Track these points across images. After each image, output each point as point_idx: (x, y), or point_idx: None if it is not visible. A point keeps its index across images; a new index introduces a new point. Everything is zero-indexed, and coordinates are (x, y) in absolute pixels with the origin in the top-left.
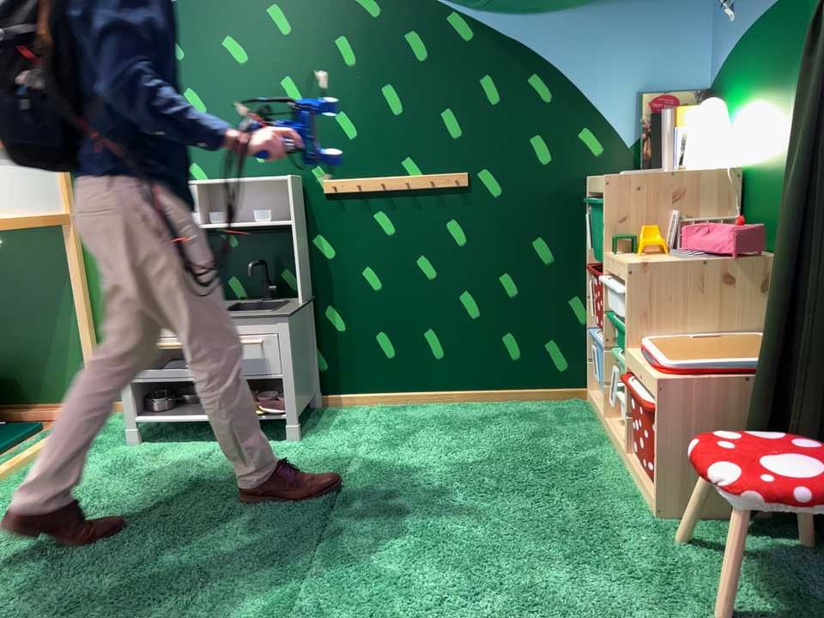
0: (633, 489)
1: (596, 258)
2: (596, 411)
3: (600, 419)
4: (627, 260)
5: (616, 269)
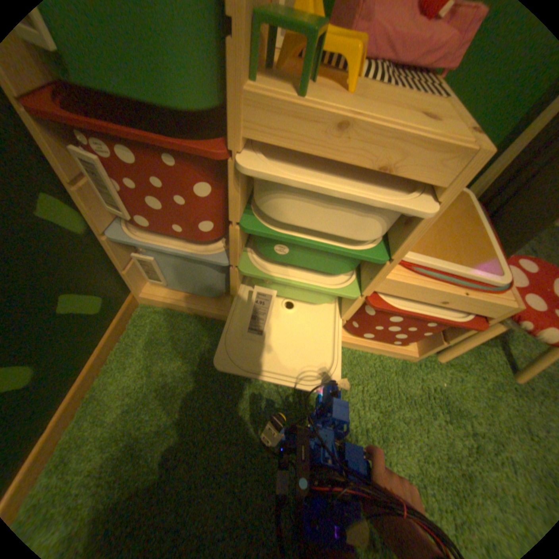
0: (367, 356)
1: (175, 100)
2: (189, 309)
3: (211, 314)
4: (405, 123)
5: (367, 149)
